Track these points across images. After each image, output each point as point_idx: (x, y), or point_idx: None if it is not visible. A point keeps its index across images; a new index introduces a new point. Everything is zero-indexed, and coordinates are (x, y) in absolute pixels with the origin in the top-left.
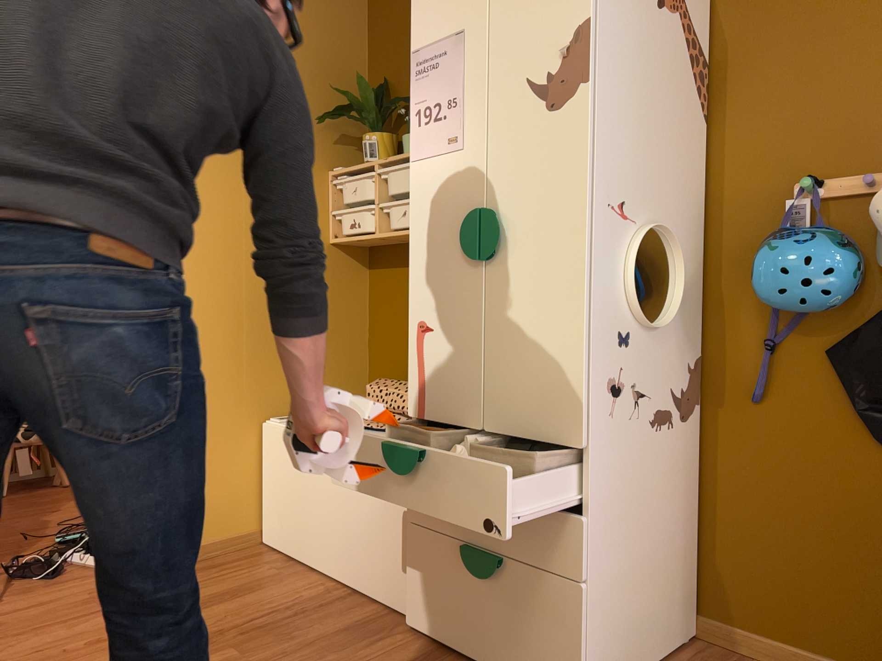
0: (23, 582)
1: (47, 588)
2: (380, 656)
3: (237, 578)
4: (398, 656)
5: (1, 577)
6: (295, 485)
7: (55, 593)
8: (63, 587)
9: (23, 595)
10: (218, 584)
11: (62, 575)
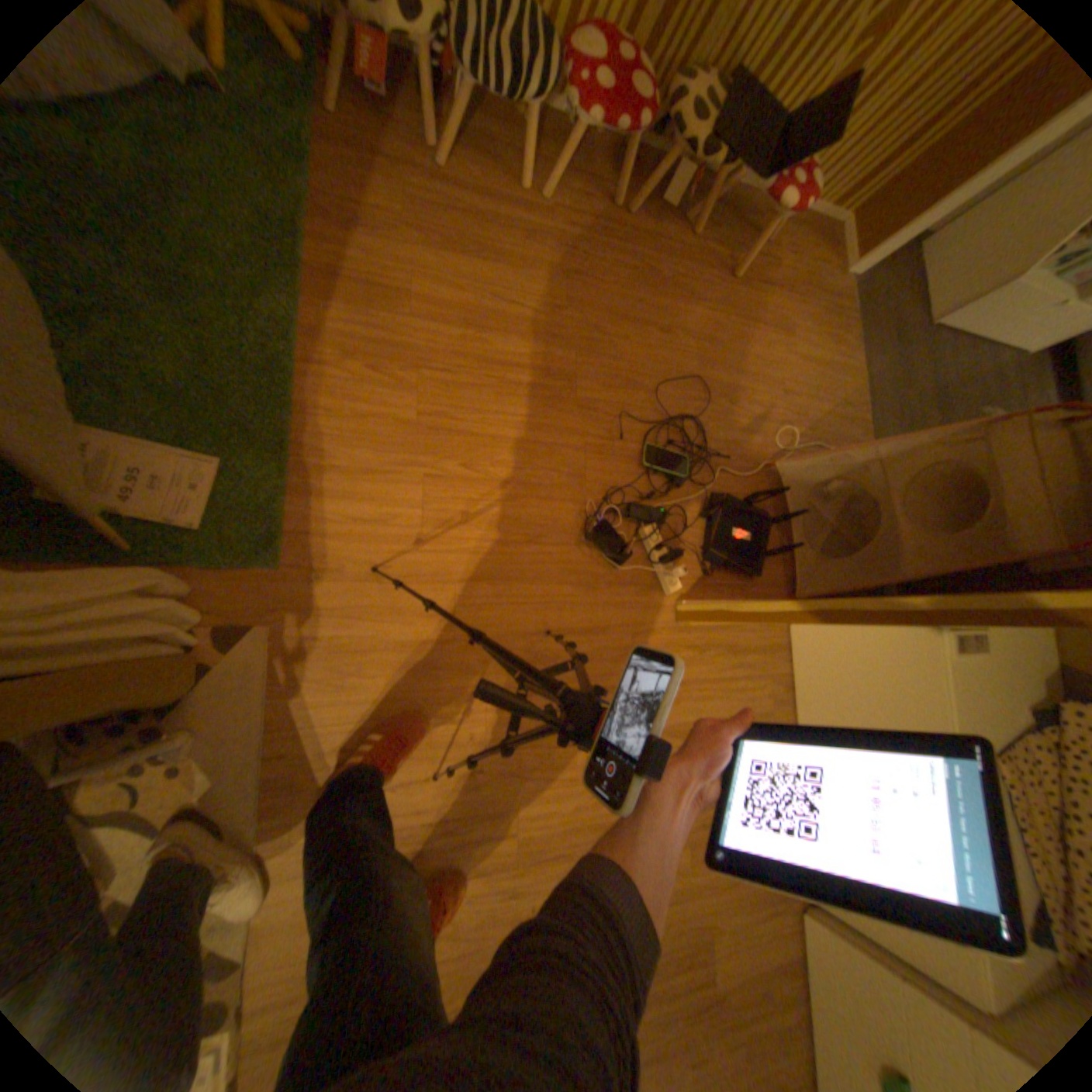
0: (595, 558)
1: (609, 592)
2: (769, 945)
3: (744, 698)
4: (779, 953)
5: (581, 525)
6: (875, 713)
7: (612, 615)
8: (620, 603)
9: (588, 594)
10: (727, 701)
11: (627, 568)
